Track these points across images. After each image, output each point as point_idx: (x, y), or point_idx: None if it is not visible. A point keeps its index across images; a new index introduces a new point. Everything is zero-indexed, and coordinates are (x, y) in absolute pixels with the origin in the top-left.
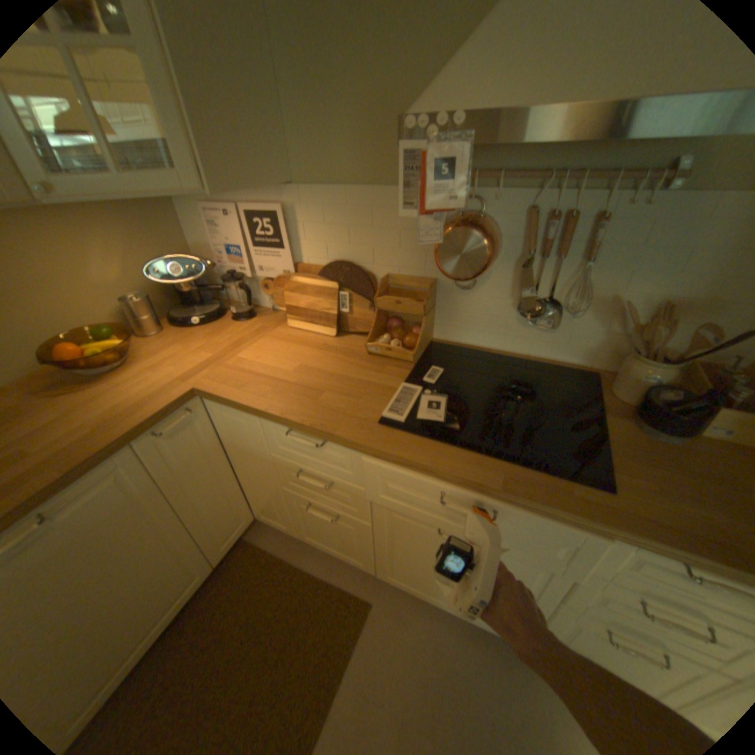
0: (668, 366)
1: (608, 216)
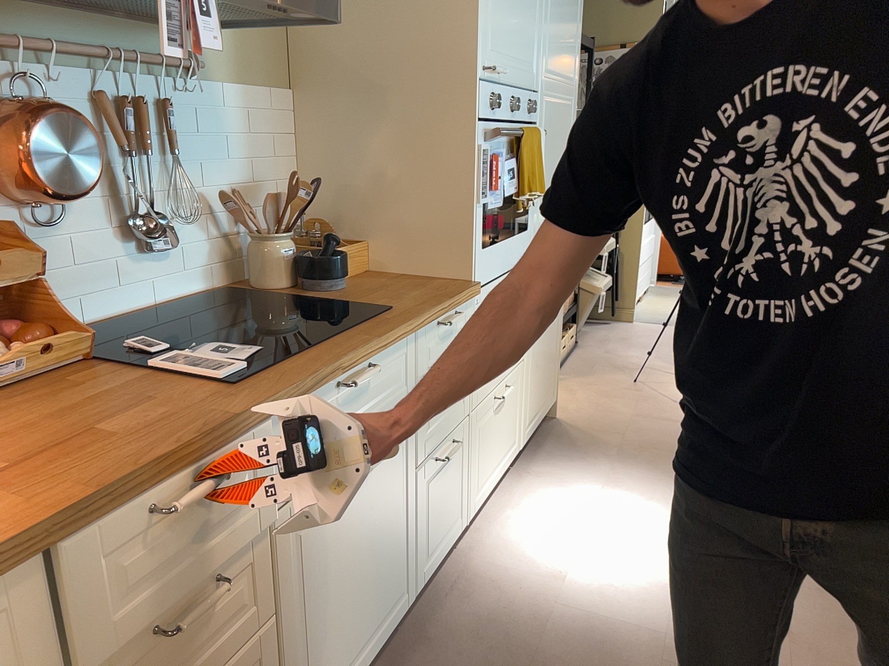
0: (286, 237)
1: (172, 104)
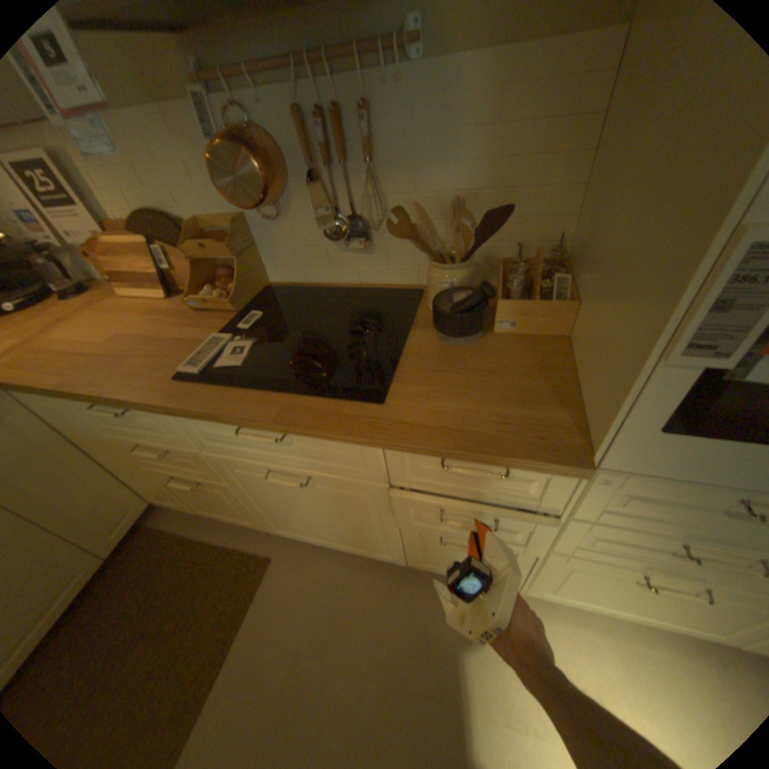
0: (455, 267)
1: (363, 104)
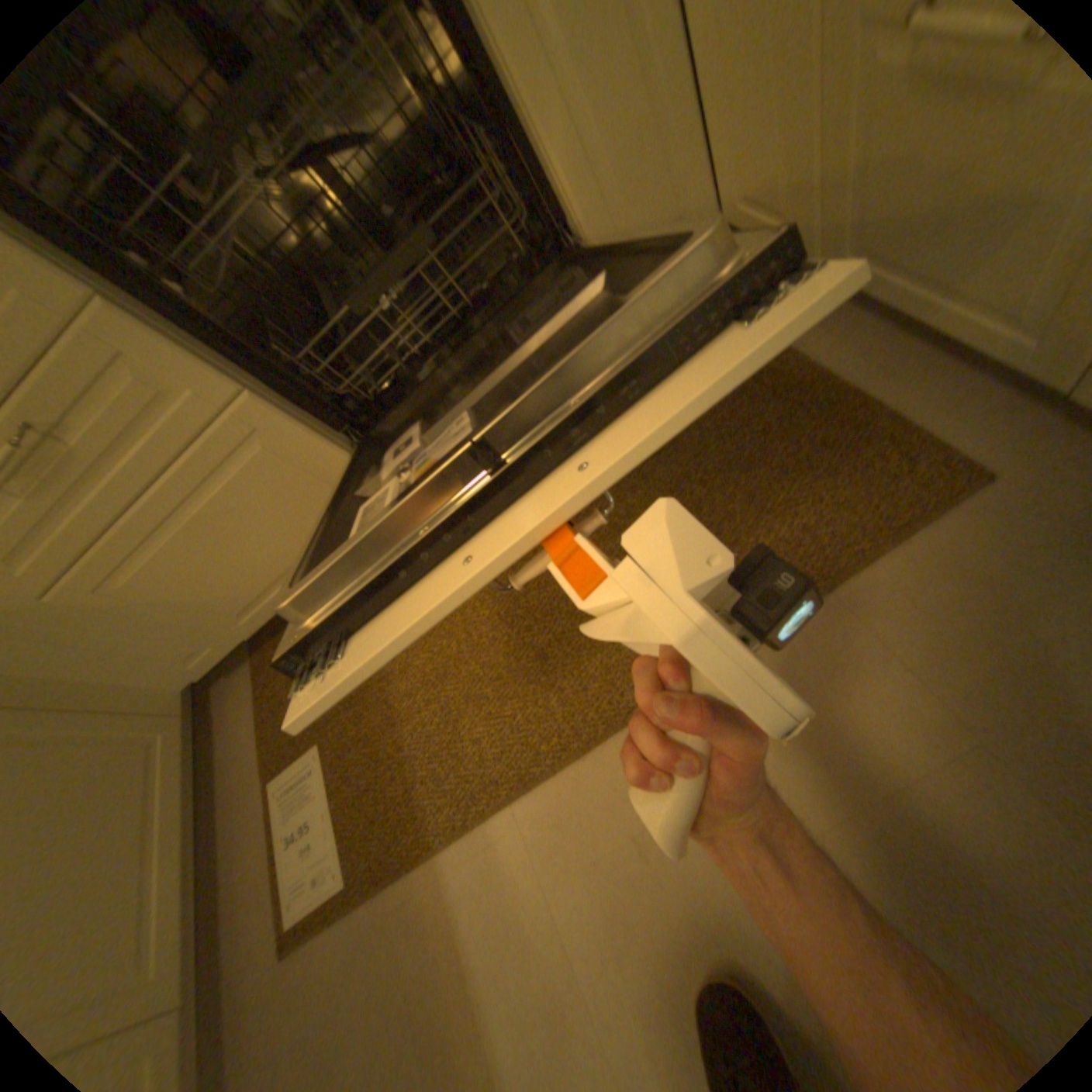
0: None
1: None
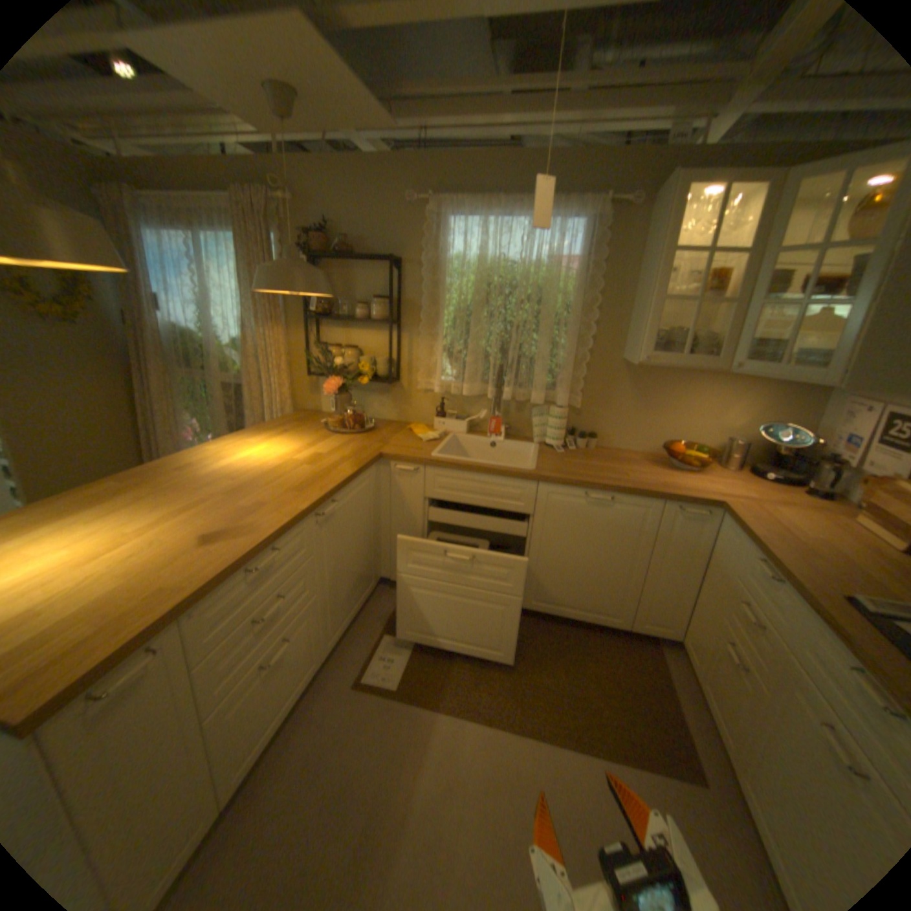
0: None
1: None
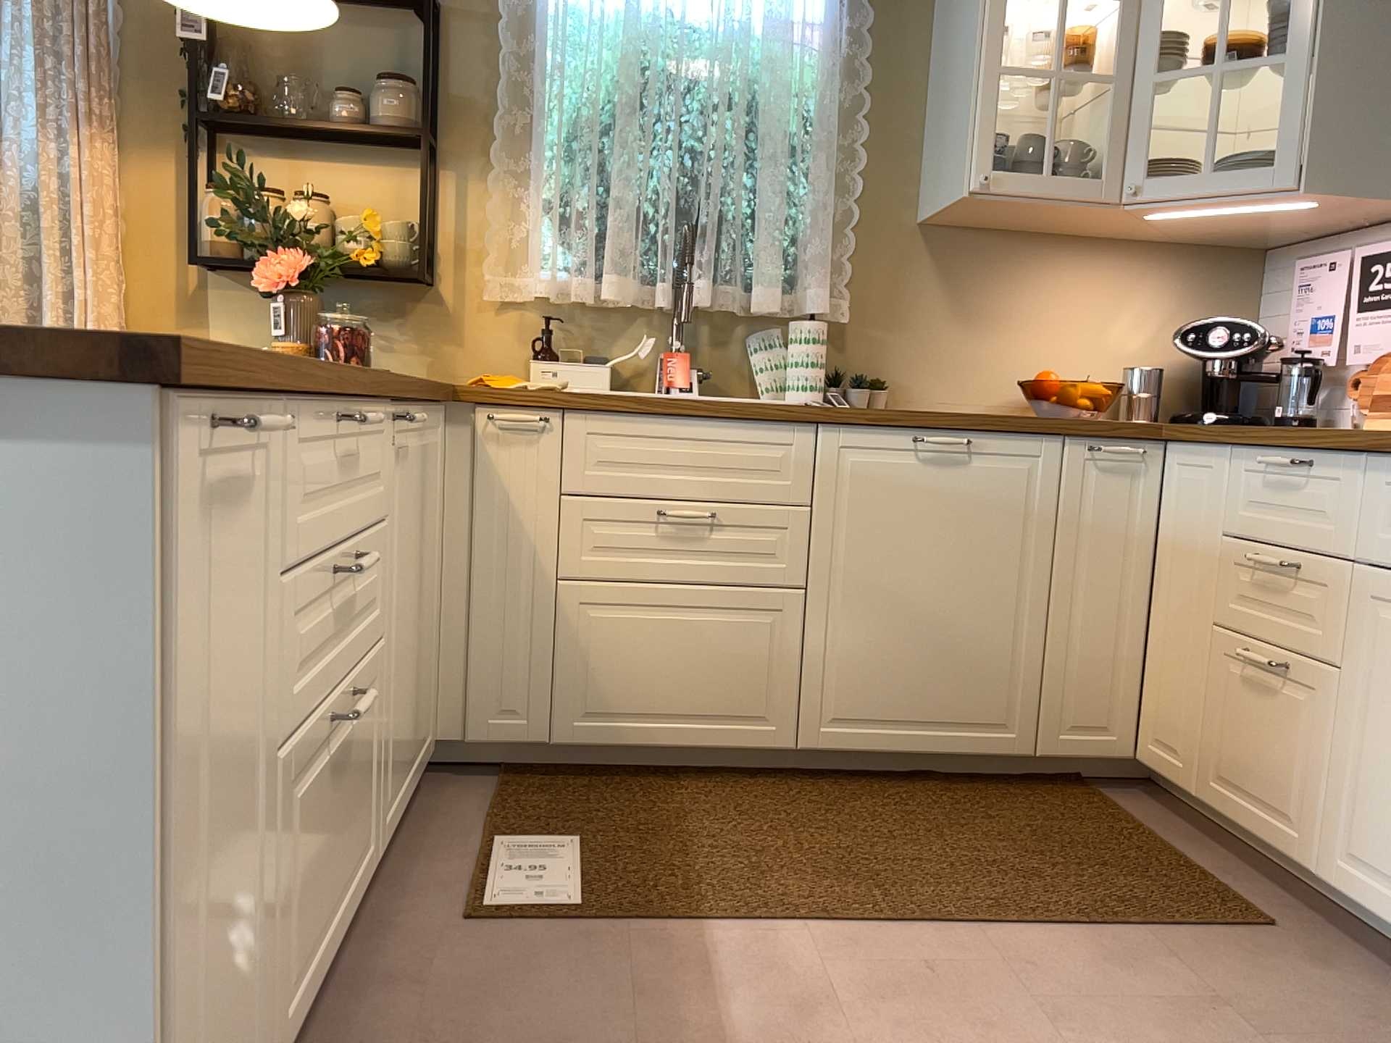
0: None
1: None
